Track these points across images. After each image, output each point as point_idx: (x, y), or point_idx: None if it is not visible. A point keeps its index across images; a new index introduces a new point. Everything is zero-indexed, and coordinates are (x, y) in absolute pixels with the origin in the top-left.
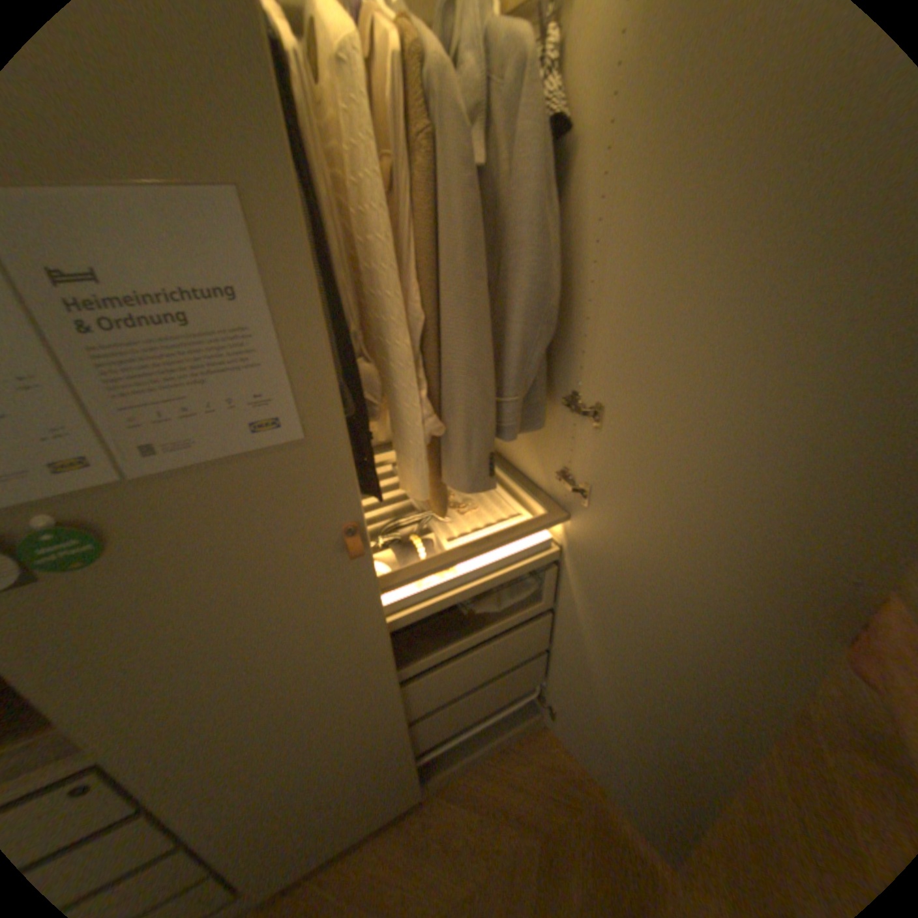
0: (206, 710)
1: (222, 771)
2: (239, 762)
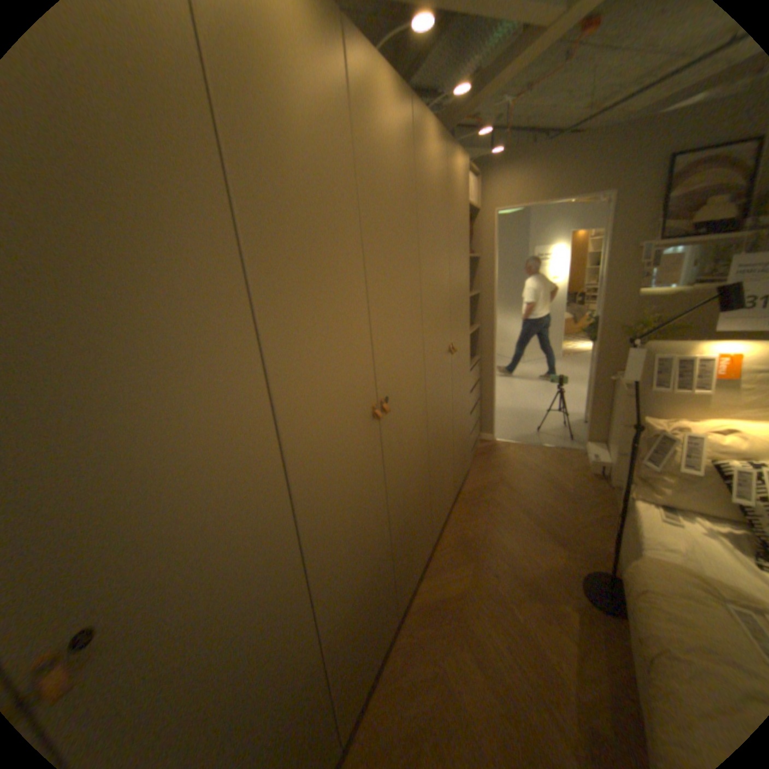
0: None
1: None
2: None
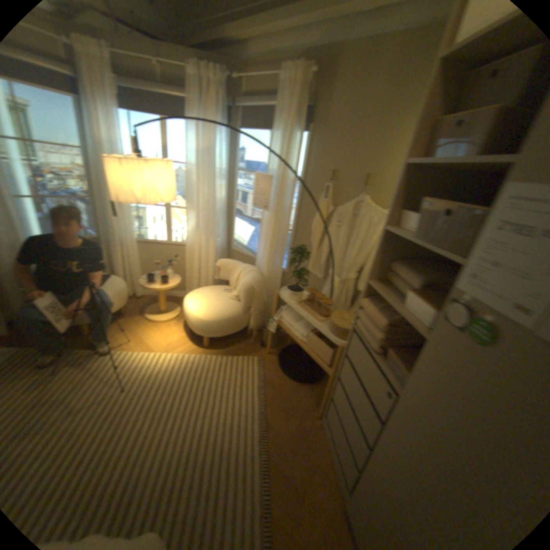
0: (429, 436)
1: (402, 460)
2: (407, 469)
